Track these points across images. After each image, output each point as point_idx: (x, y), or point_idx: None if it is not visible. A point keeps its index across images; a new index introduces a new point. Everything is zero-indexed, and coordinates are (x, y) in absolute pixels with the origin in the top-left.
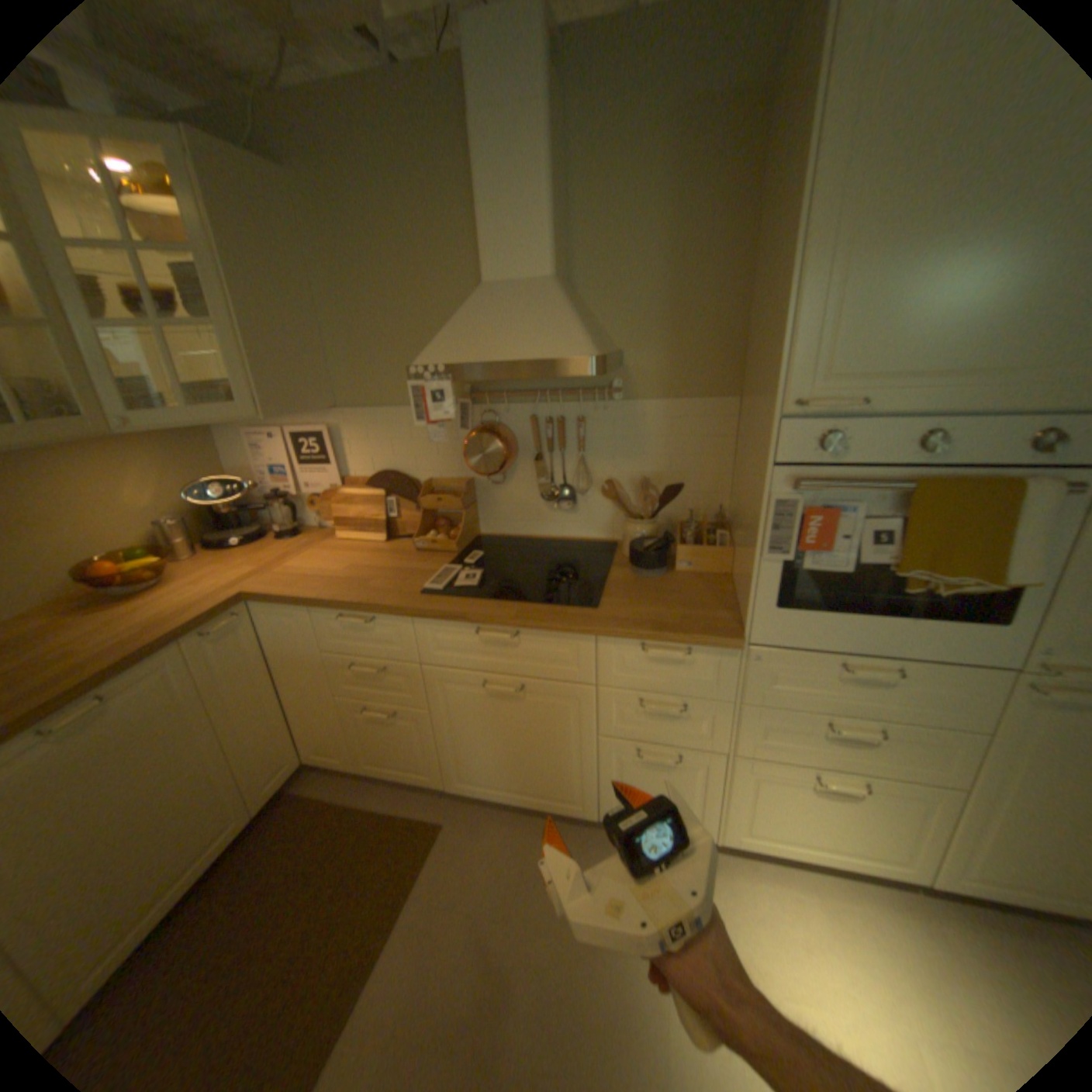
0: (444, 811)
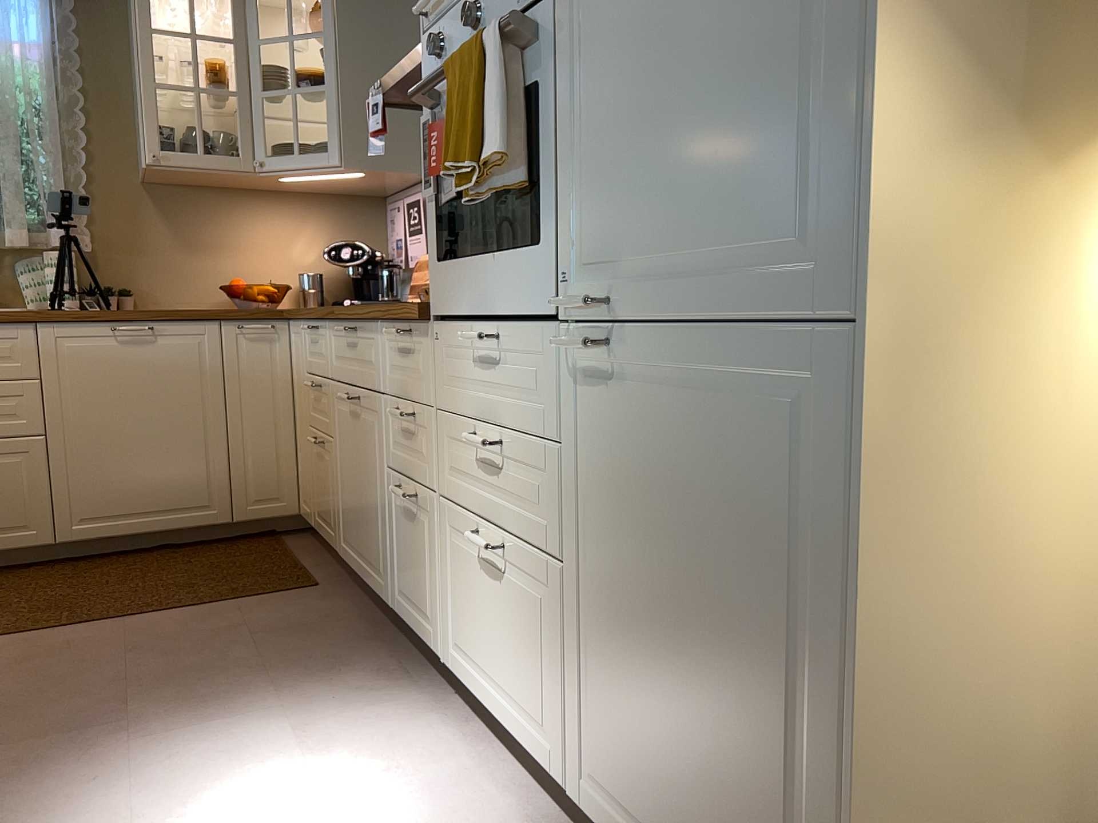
0: (336, 582)
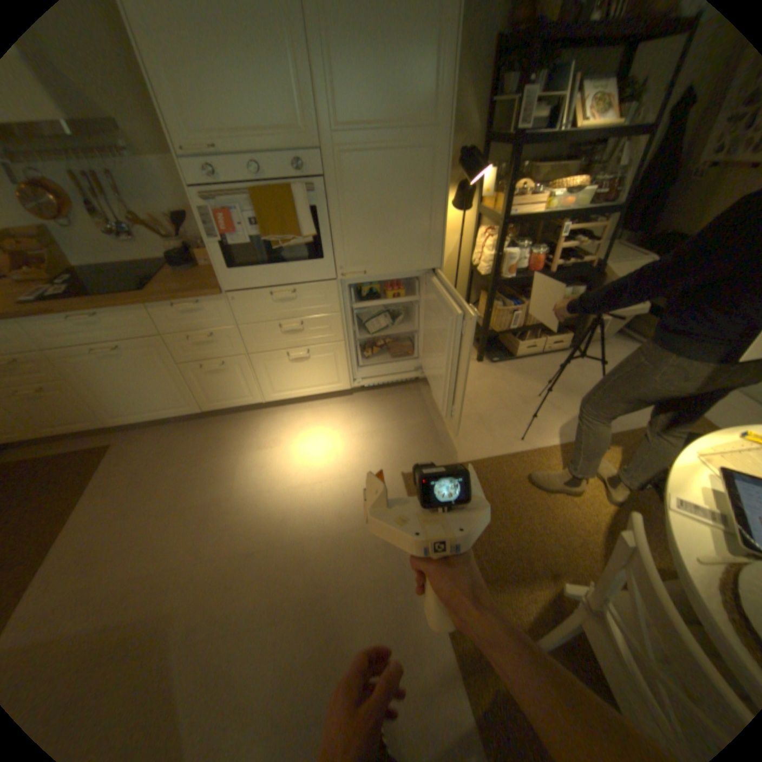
0: (109, 440)
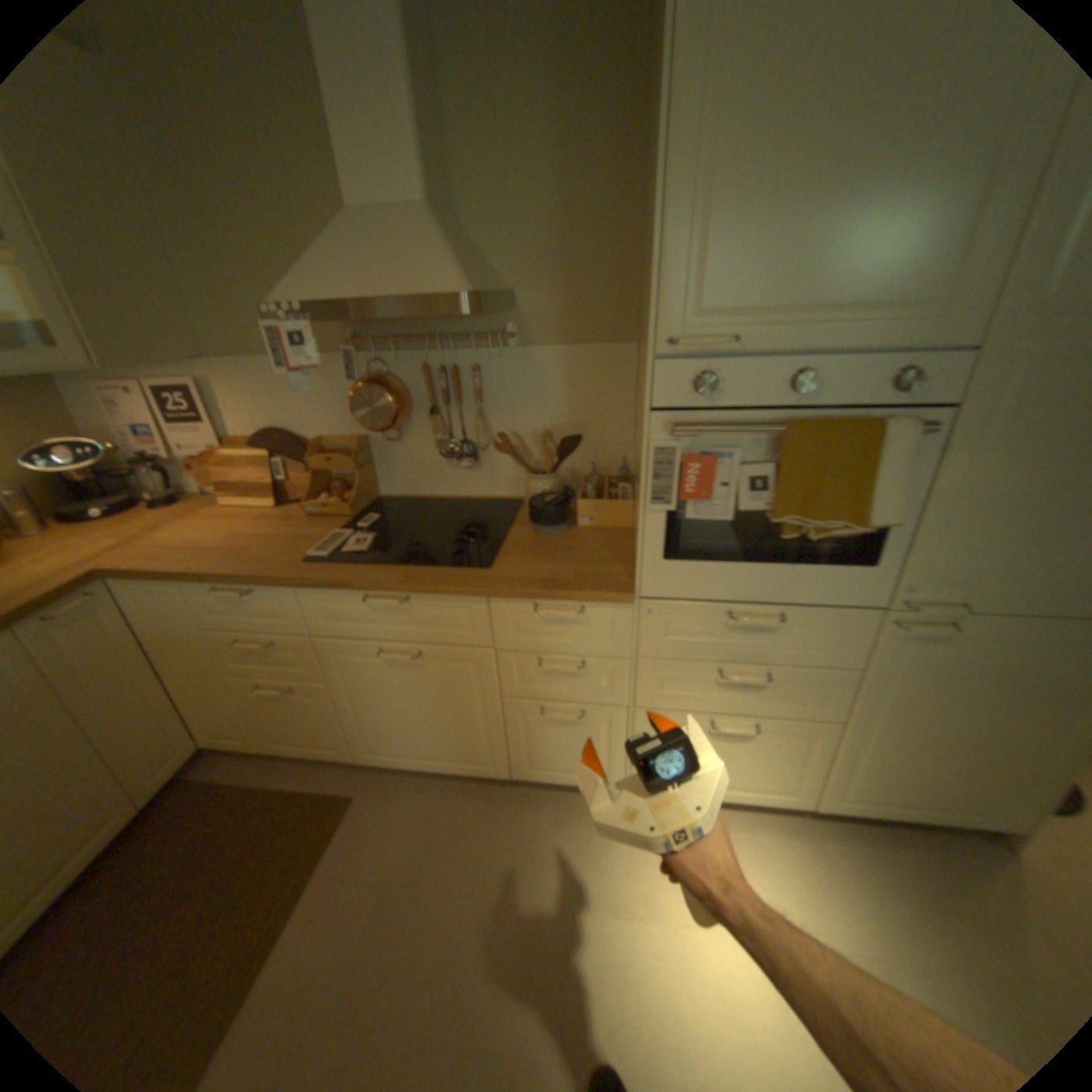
0: (357, 784)
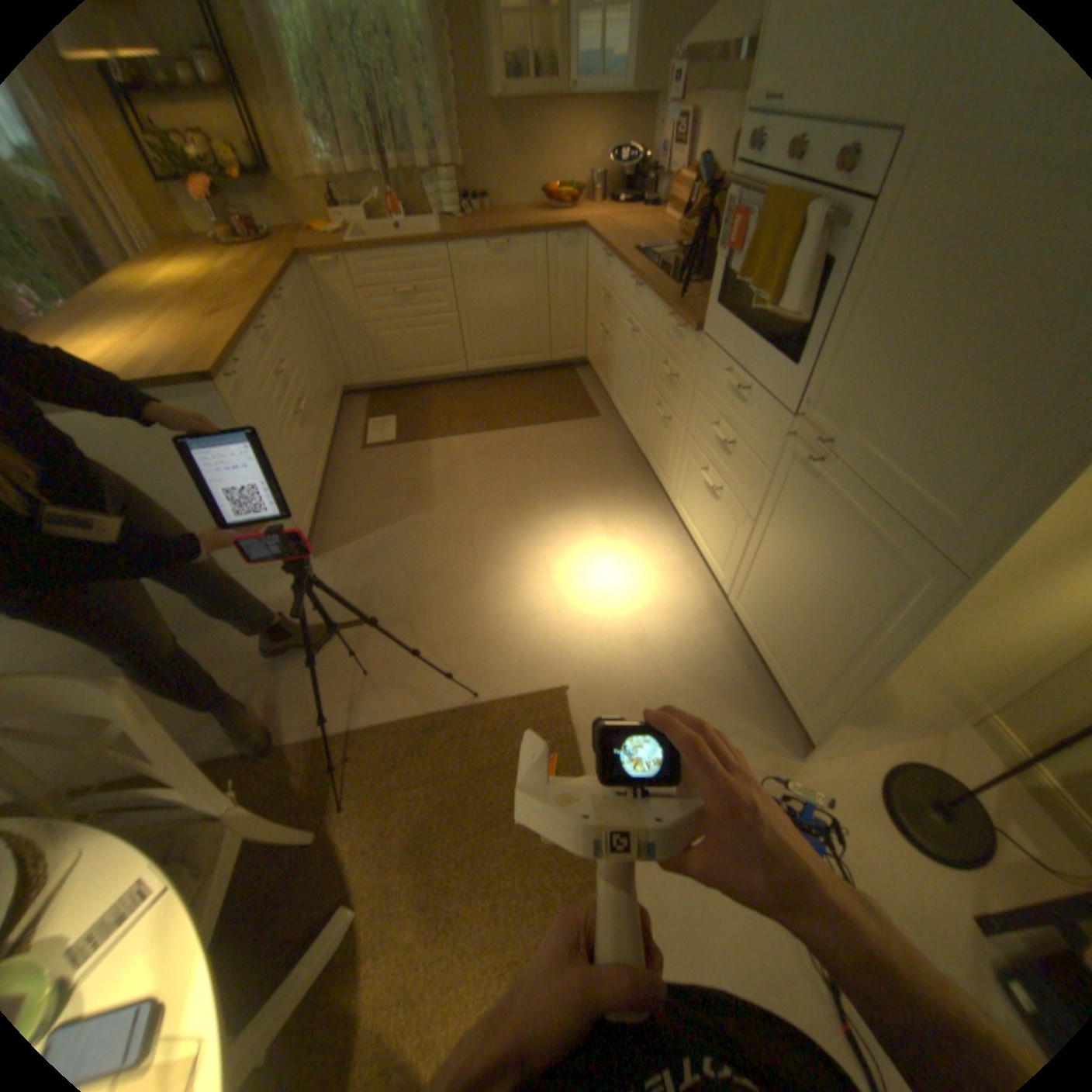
0: (607, 415)
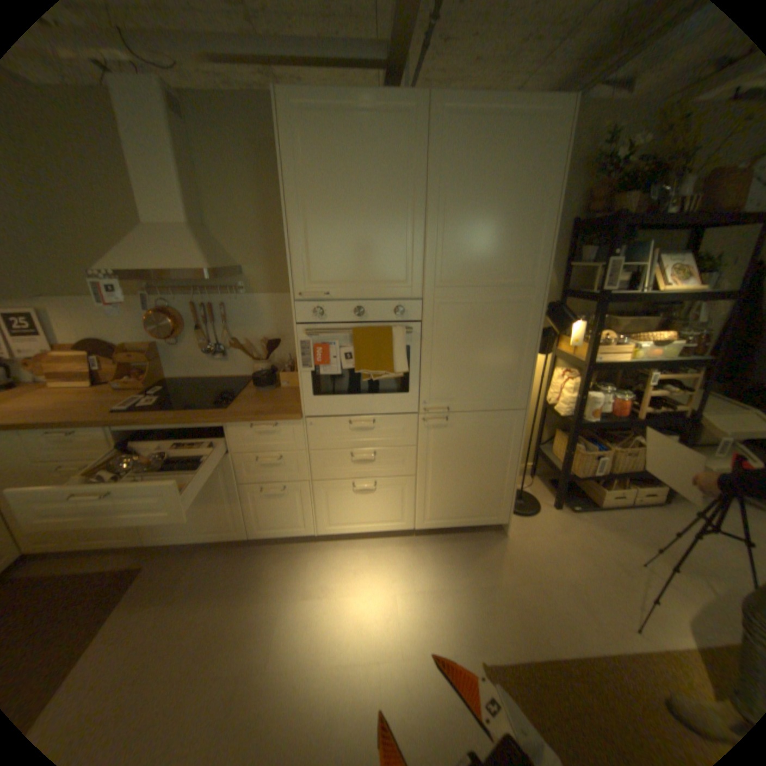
0: (143, 561)
